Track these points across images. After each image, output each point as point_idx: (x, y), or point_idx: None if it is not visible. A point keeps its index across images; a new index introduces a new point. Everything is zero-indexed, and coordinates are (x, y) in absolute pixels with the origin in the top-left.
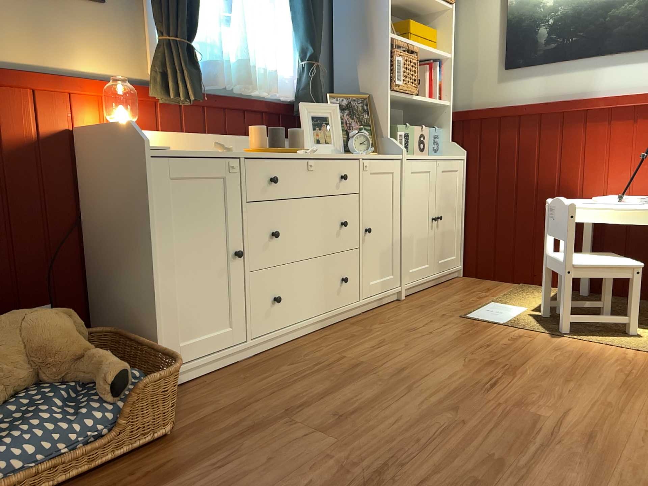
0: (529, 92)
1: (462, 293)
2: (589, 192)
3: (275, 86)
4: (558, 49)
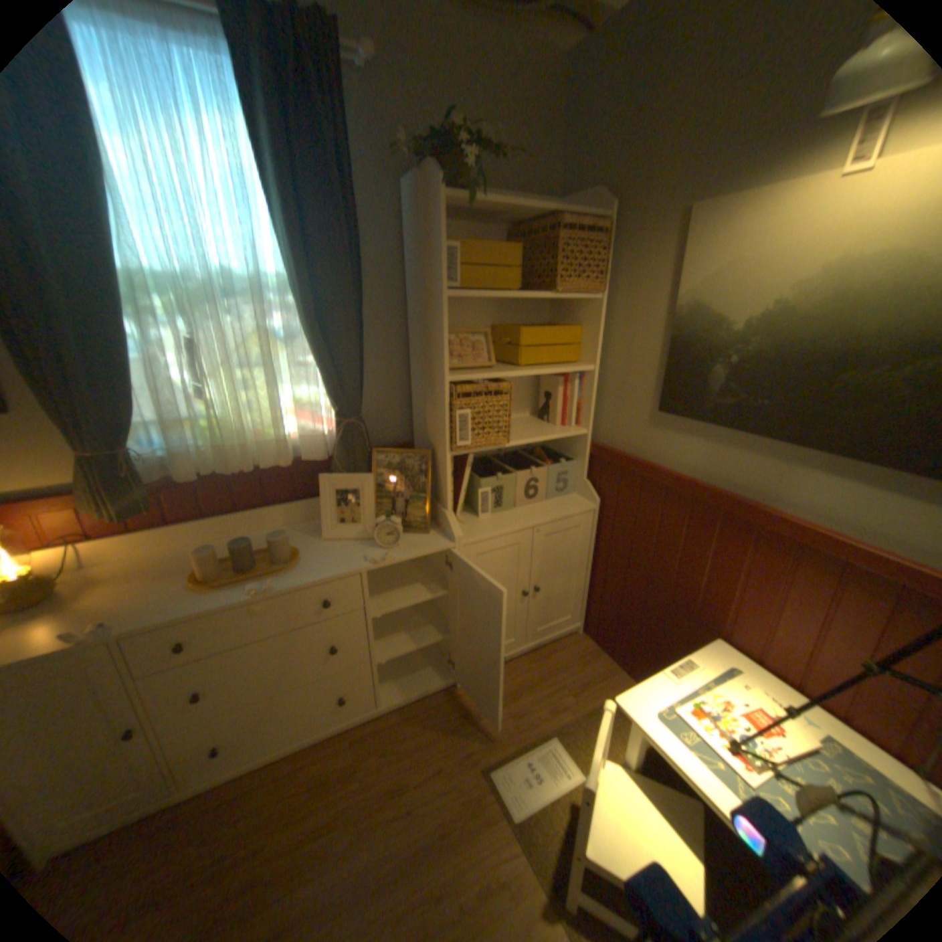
0: (688, 456)
1: (542, 690)
2: (744, 643)
3: (305, 443)
4: (742, 409)
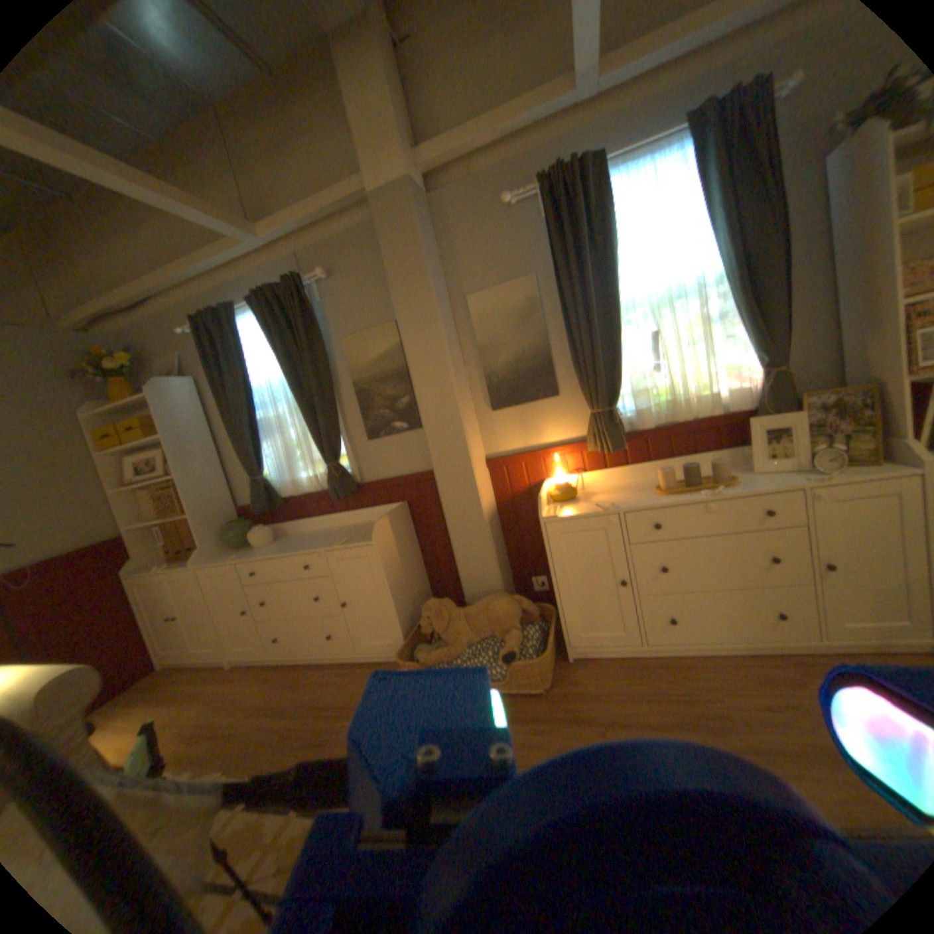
0: None
1: None
2: None
3: (731, 398)
4: None
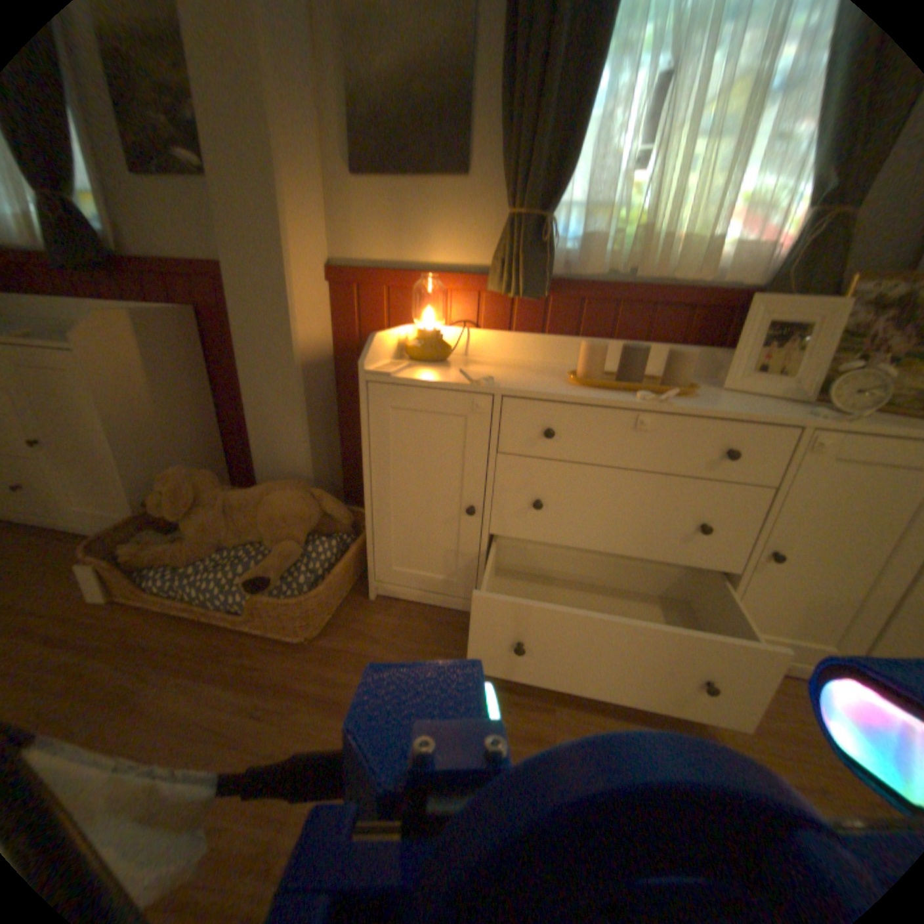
0: None
1: None
2: None
3: (735, 261)
4: None
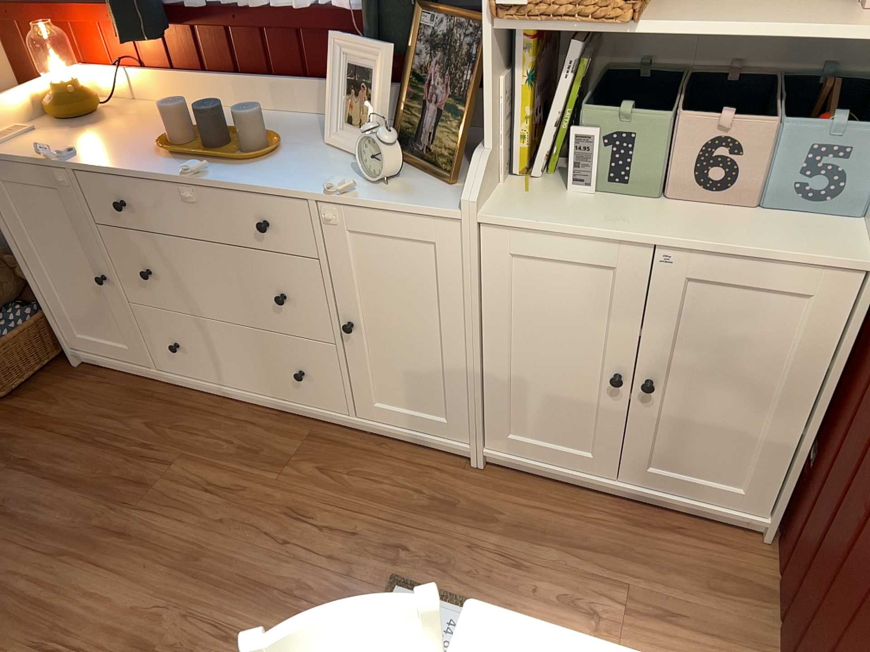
0: None
1: (585, 555)
2: None
3: None
4: None
